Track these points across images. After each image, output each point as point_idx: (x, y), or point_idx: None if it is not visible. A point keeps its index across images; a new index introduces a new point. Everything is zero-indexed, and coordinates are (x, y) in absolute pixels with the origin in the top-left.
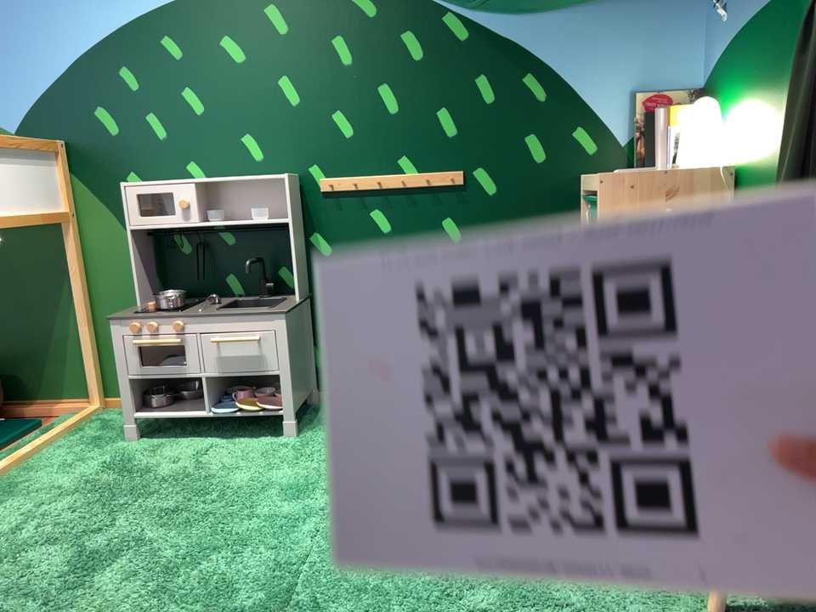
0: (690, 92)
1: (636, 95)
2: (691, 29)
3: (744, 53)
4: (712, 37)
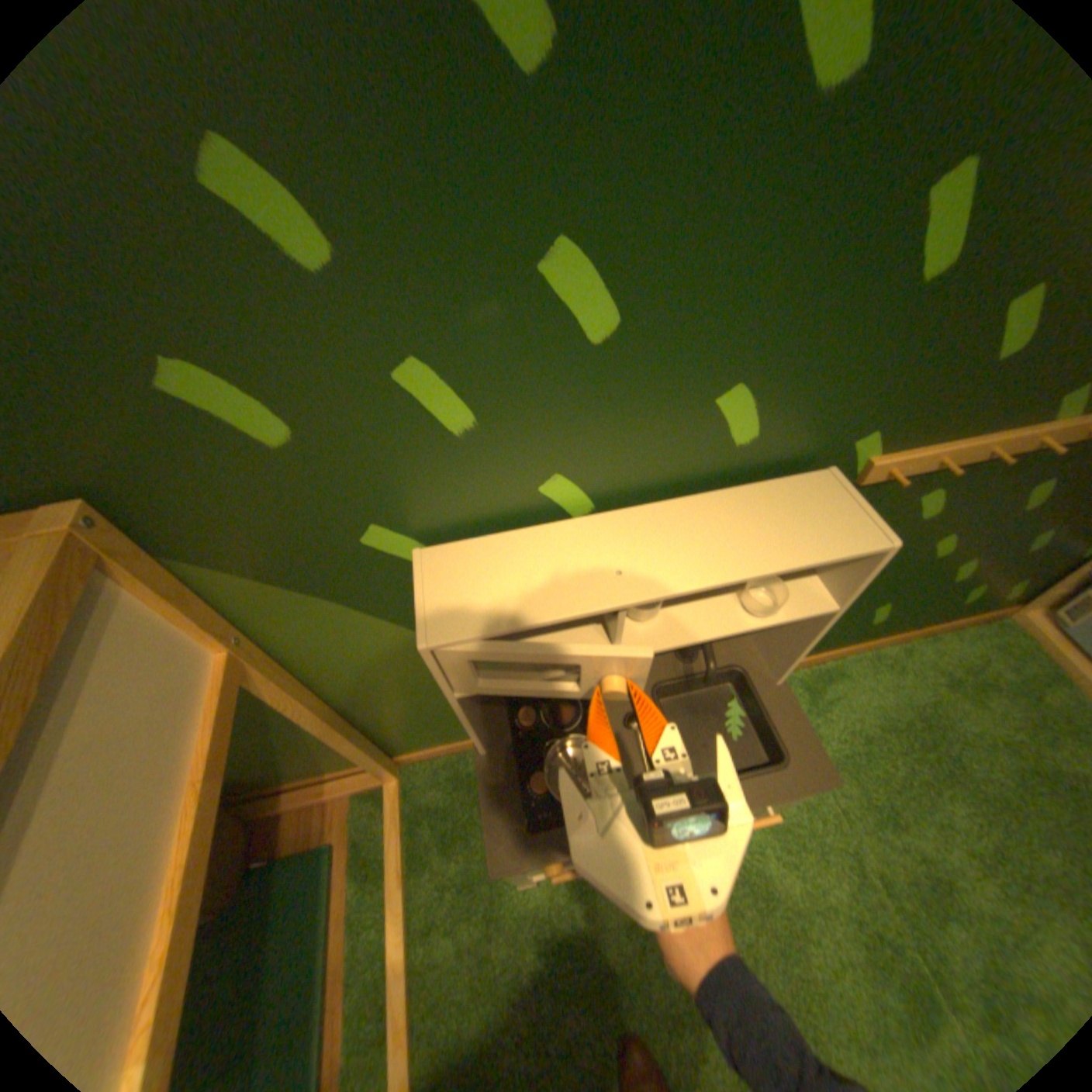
0: None
1: None
2: None
3: None
4: None
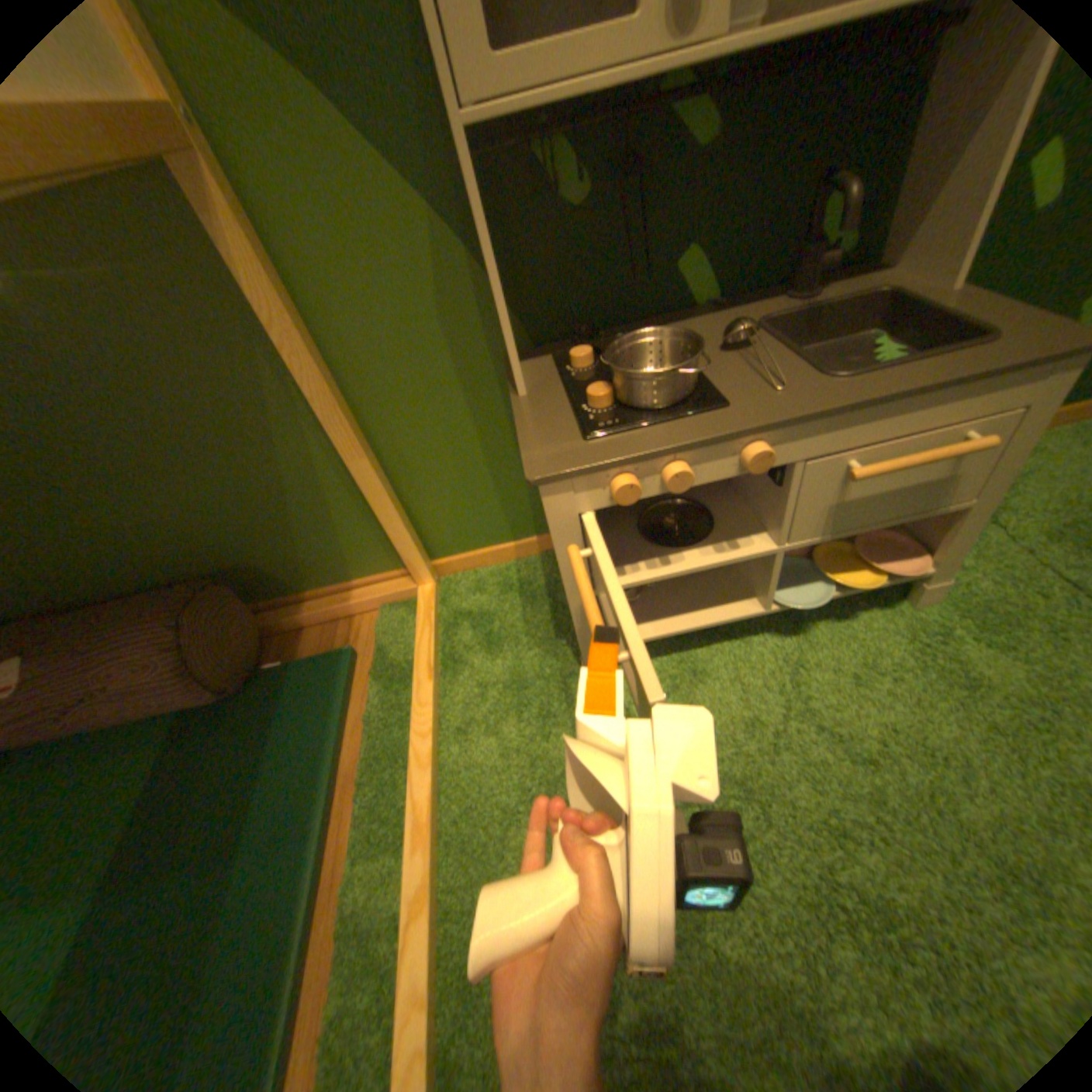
0: None
1: None
2: None
3: None
4: None
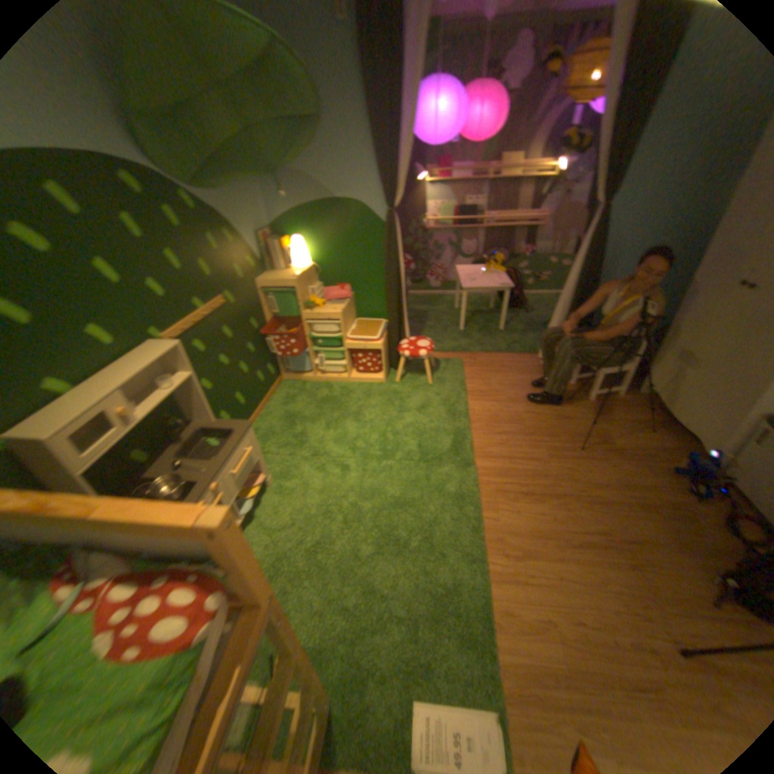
0: (267, 229)
1: (257, 234)
2: (257, 197)
3: (305, 216)
4: (272, 203)
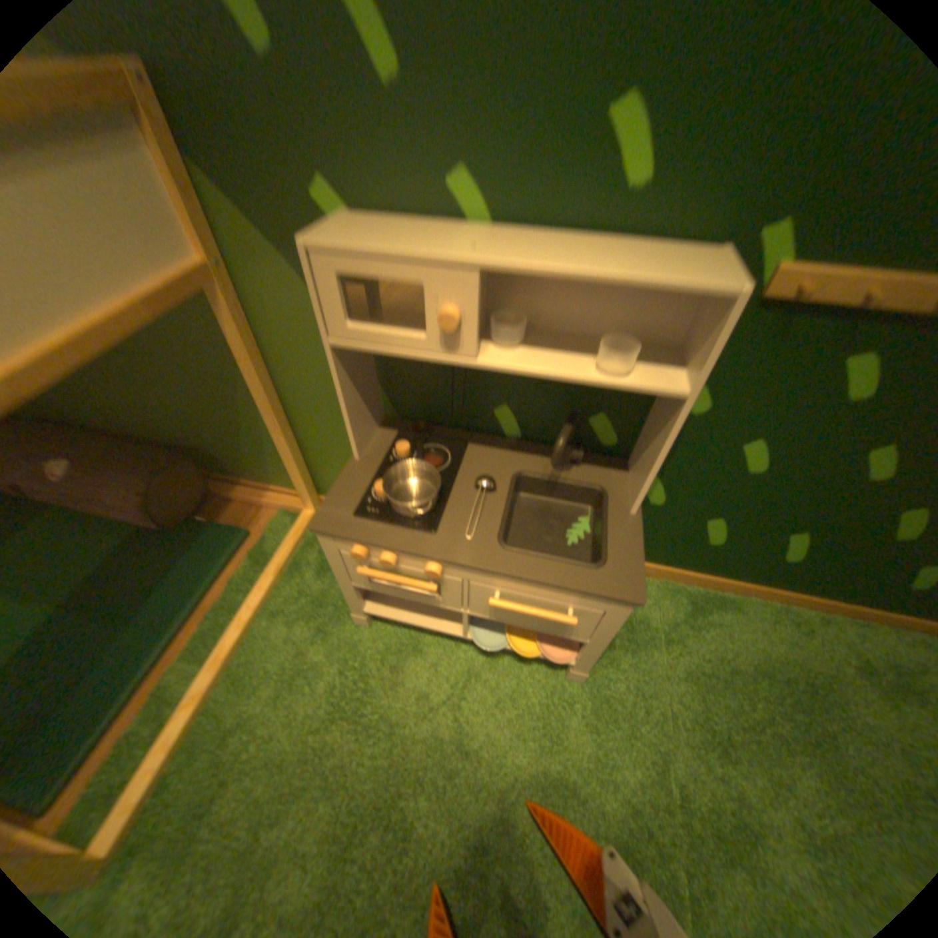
0: None
1: None
2: None
3: None
4: None
